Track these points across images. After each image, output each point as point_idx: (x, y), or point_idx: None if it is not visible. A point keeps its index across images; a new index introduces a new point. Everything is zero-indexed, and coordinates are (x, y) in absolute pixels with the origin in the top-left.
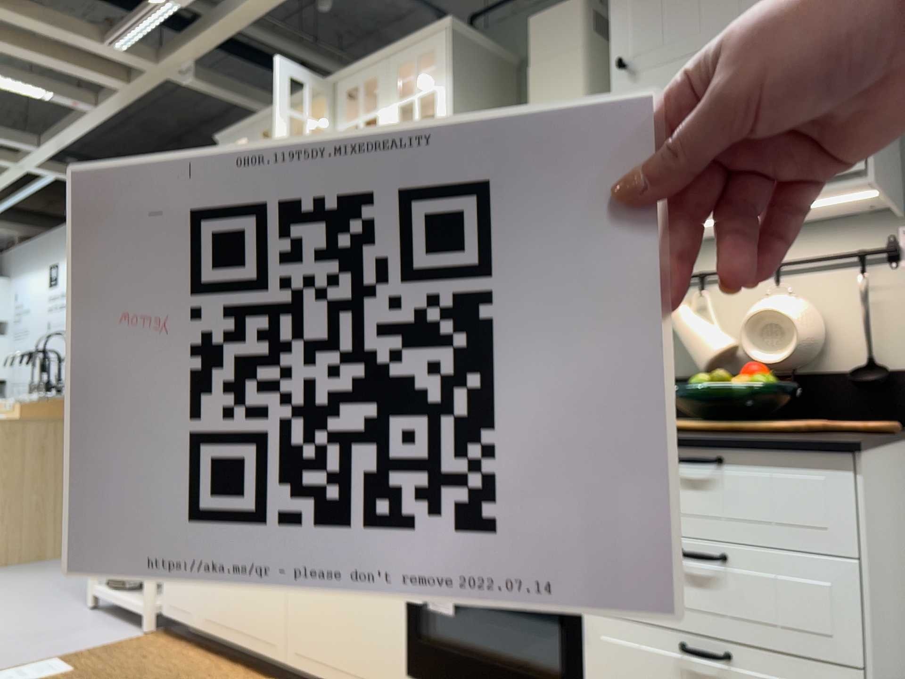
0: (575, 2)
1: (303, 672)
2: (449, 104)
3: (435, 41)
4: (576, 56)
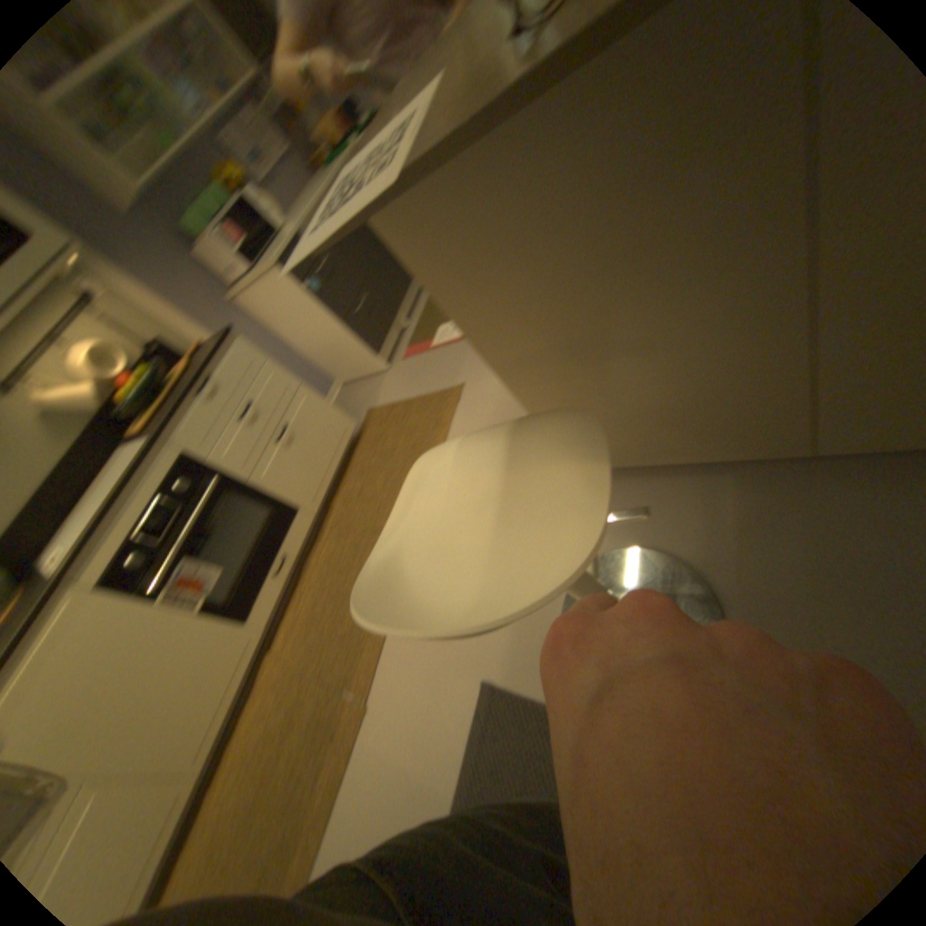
0: None
1: (211, 754)
2: None
3: None
4: None
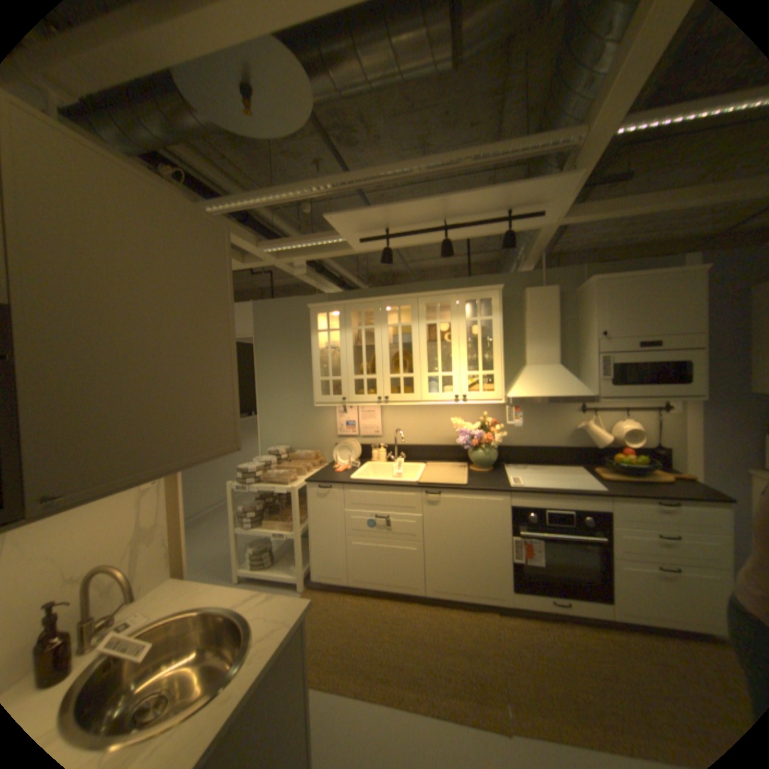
0: (555, 288)
1: (440, 599)
2: (501, 328)
3: (492, 294)
4: (556, 313)
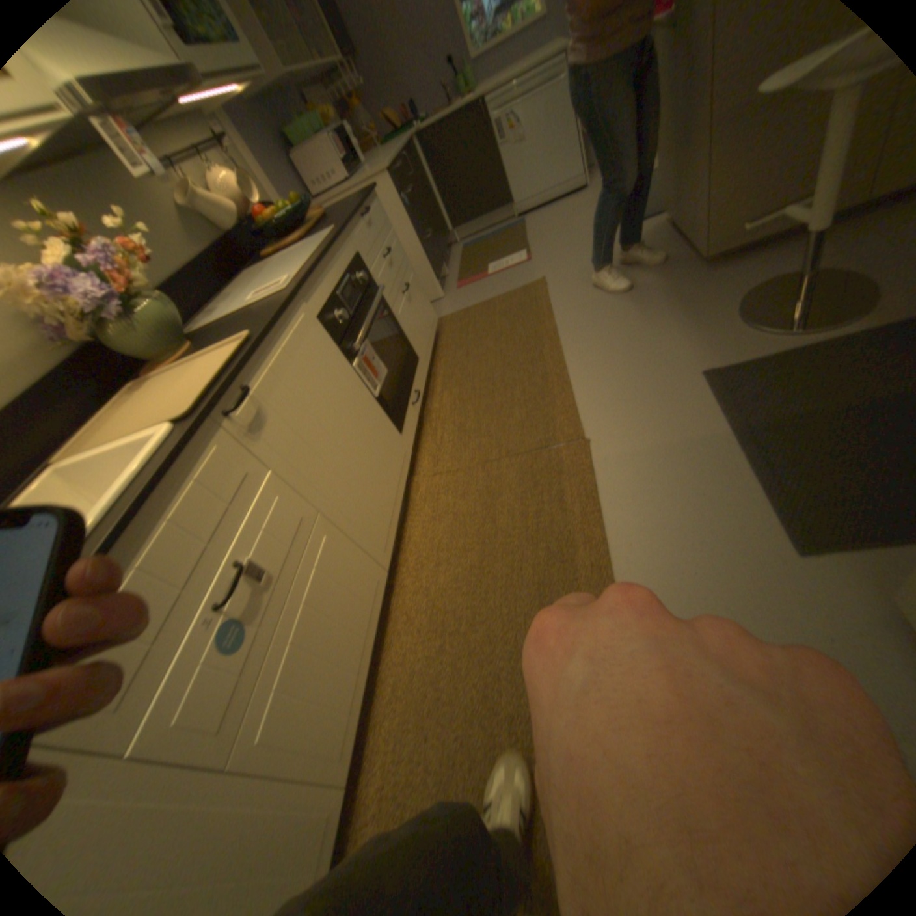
0: None
1: (395, 545)
2: None
3: None
4: None
